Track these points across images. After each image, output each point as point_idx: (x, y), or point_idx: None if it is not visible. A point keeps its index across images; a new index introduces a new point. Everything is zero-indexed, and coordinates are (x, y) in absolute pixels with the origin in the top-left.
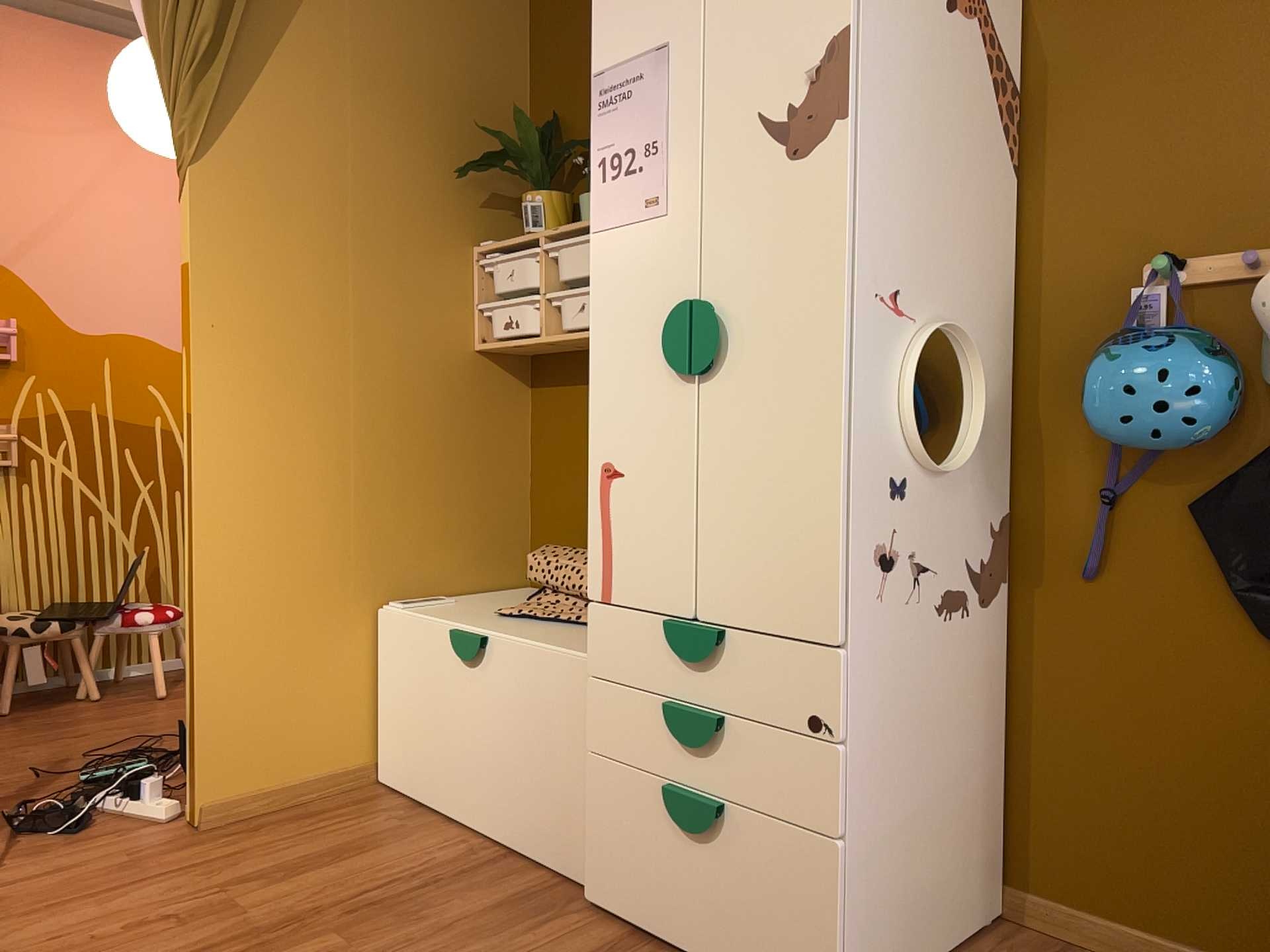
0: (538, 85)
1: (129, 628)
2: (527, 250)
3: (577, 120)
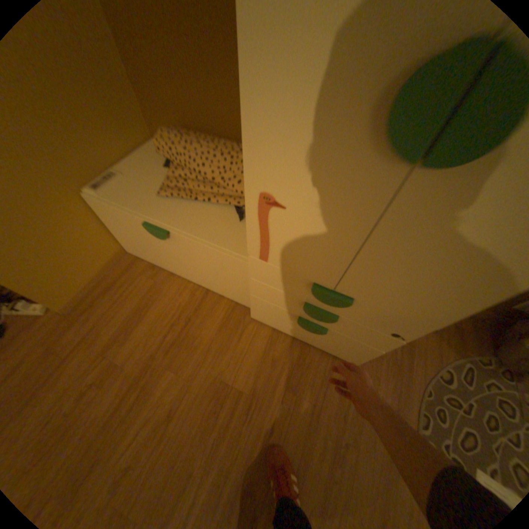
0: None
1: None
2: None
3: None
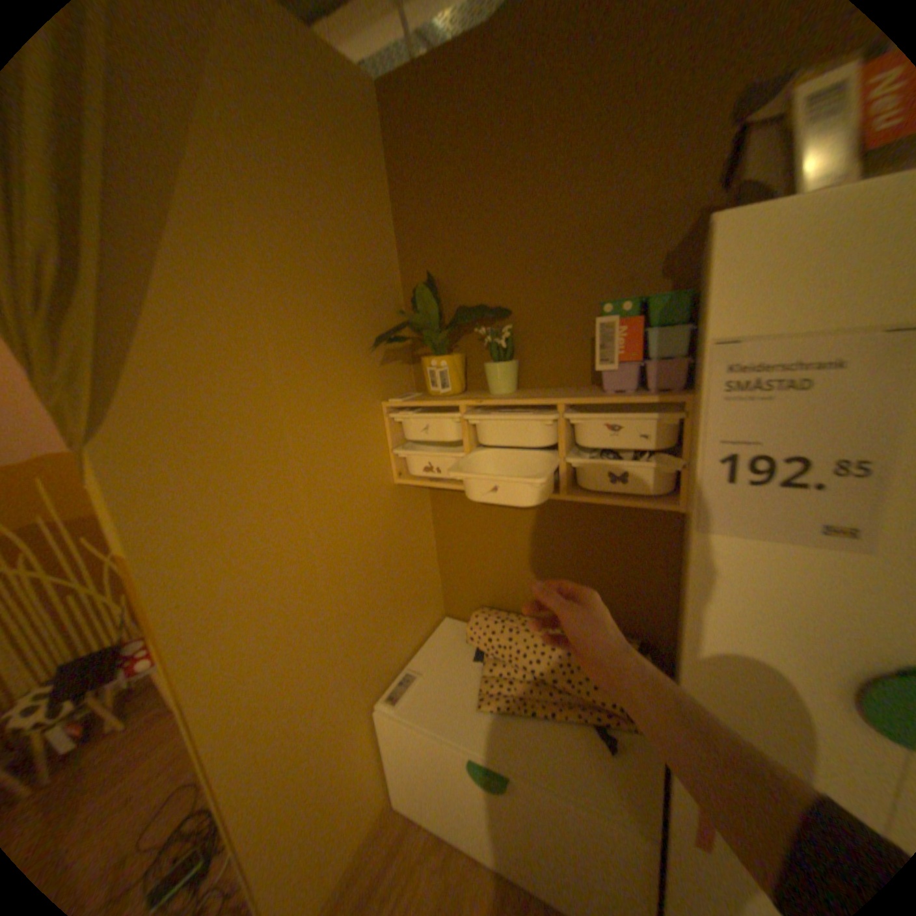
0: (404, 243)
1: (133, 678)
2: (448, 416)
3: (454, 280)
